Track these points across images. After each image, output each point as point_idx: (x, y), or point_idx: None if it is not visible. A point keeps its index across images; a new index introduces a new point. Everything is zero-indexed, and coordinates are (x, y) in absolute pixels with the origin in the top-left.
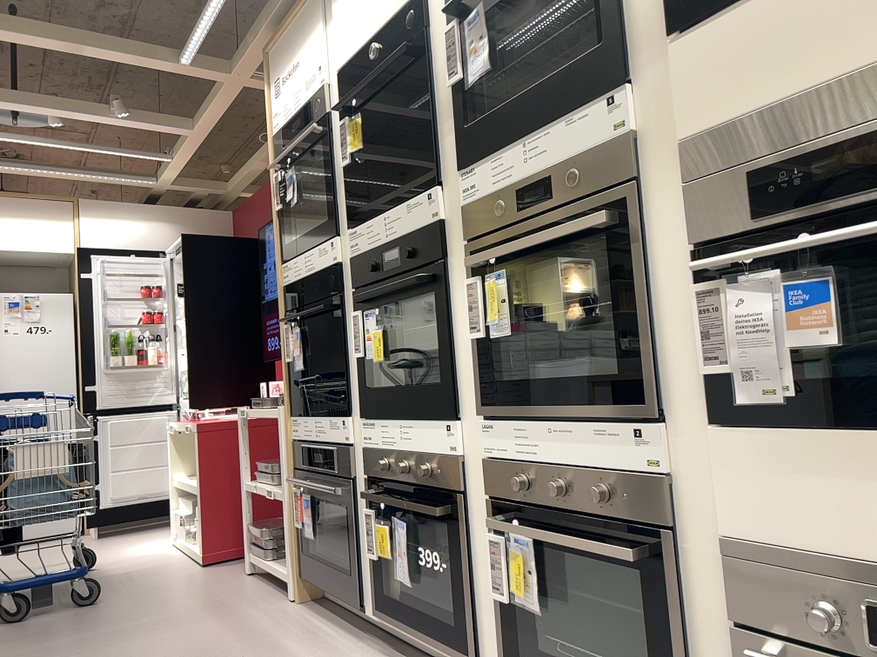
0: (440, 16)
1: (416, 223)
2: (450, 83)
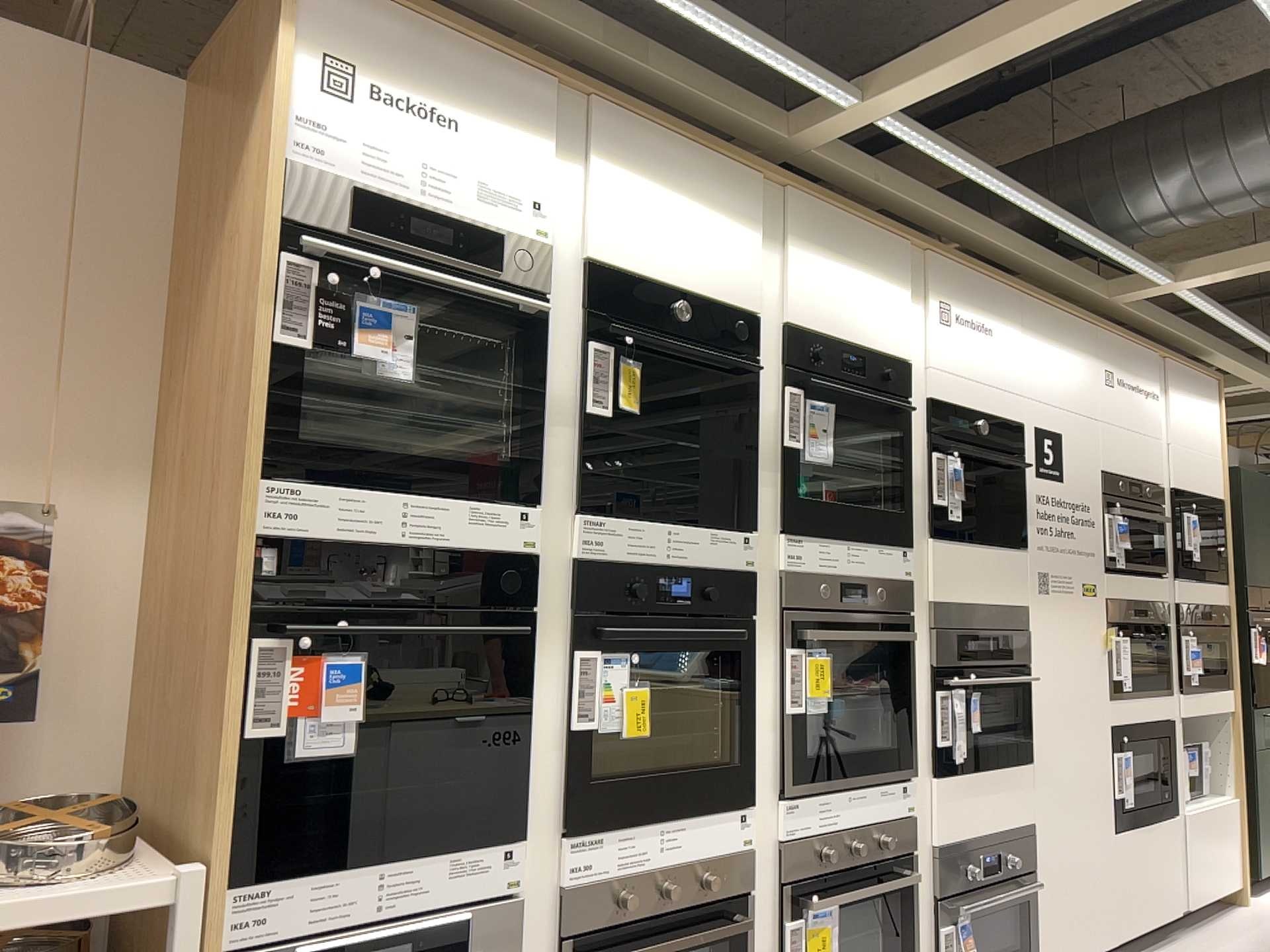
0: (780, 374)
1: (720, 561)
2: (778, 443)
